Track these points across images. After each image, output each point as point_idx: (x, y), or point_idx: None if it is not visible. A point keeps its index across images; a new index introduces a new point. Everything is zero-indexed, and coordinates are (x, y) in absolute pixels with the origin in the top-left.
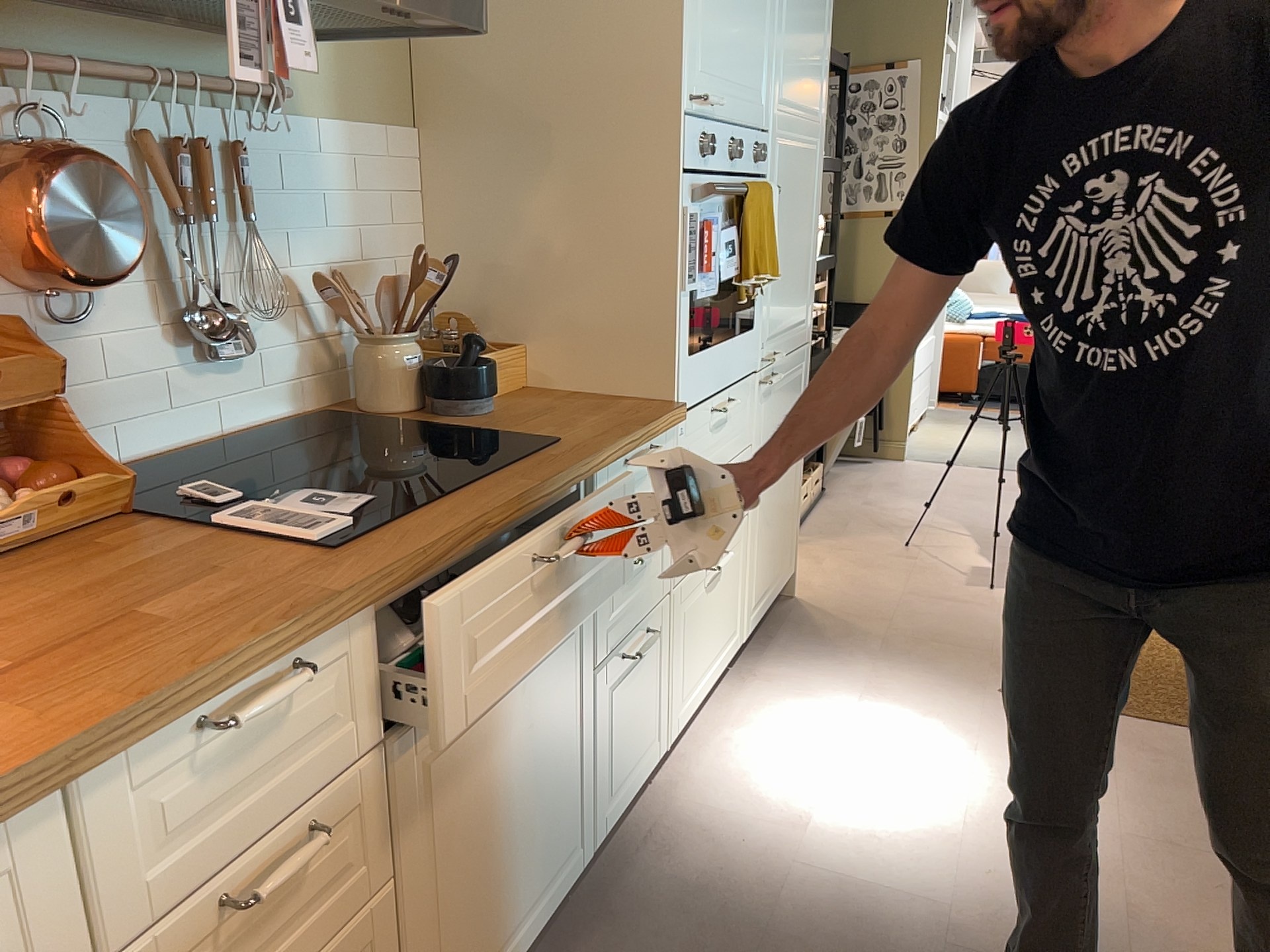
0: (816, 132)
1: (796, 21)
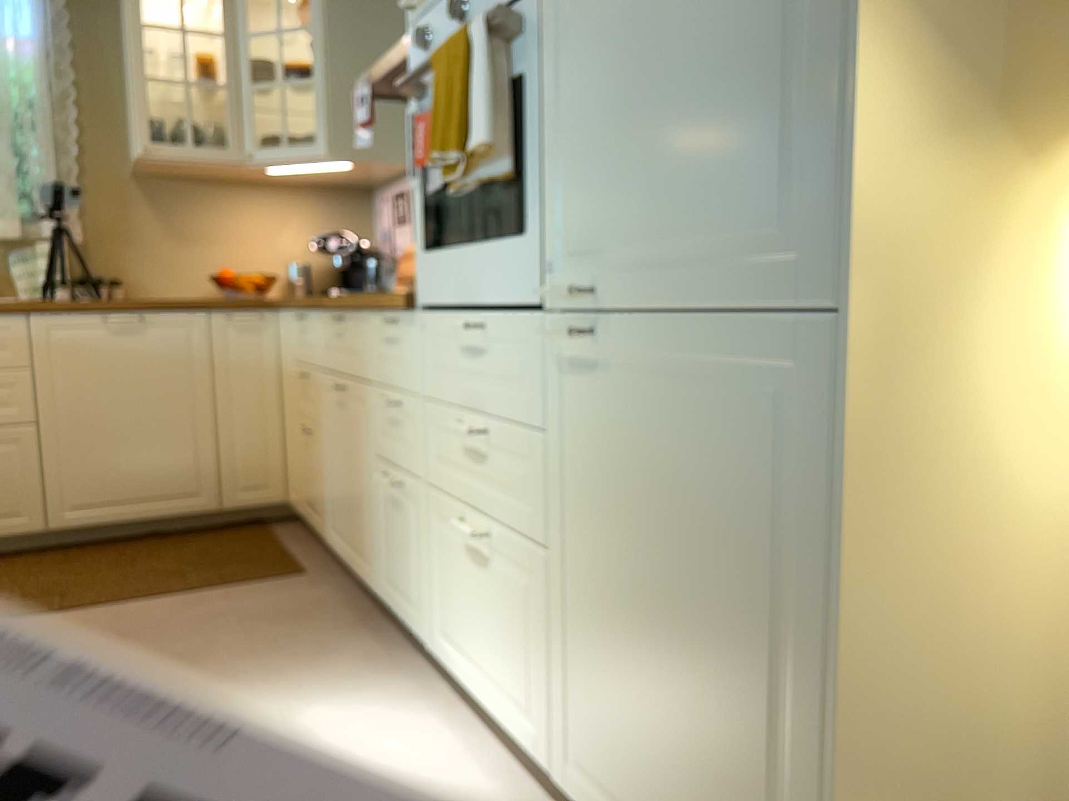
0: None
1: None
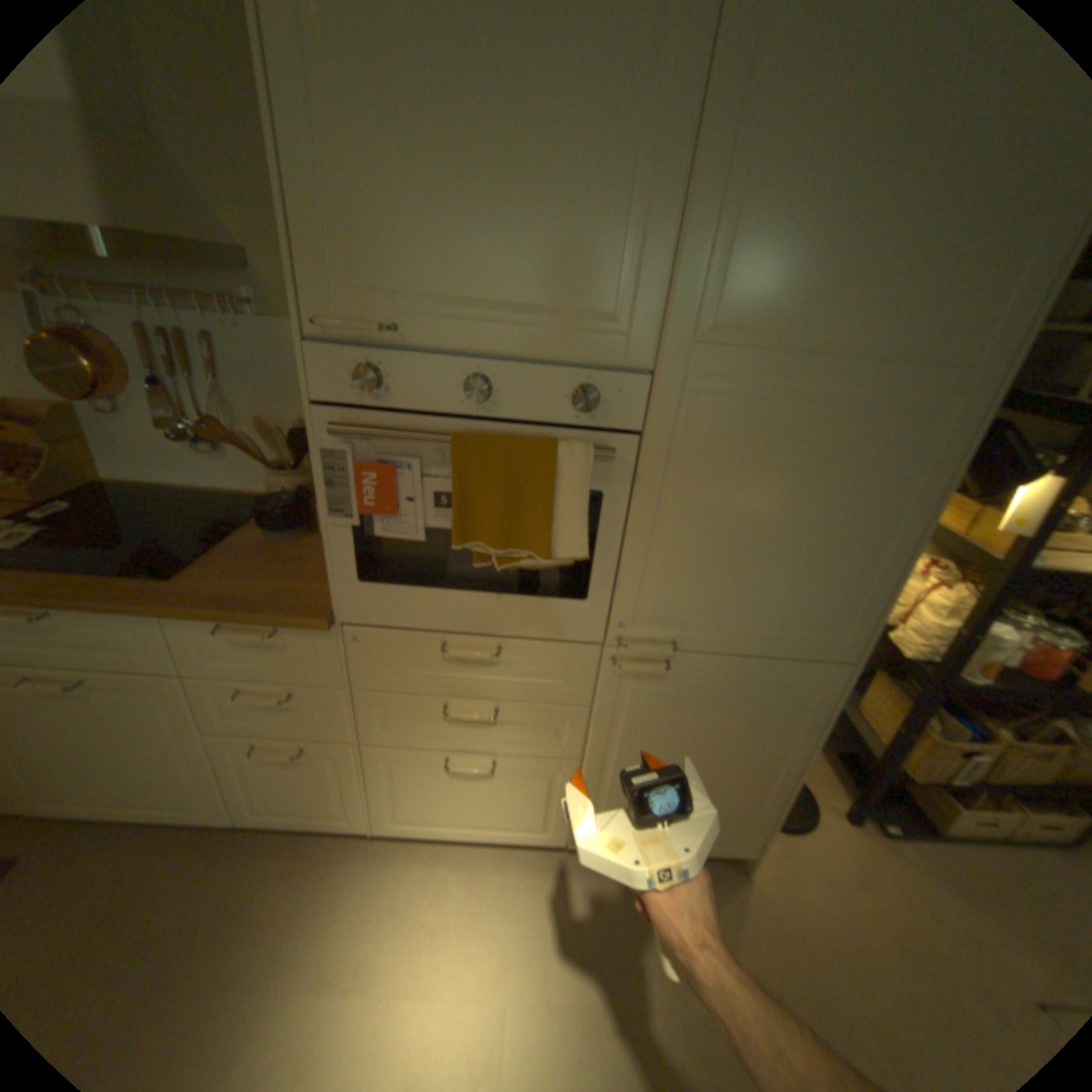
0: (938, 378)
1: (812, 175)
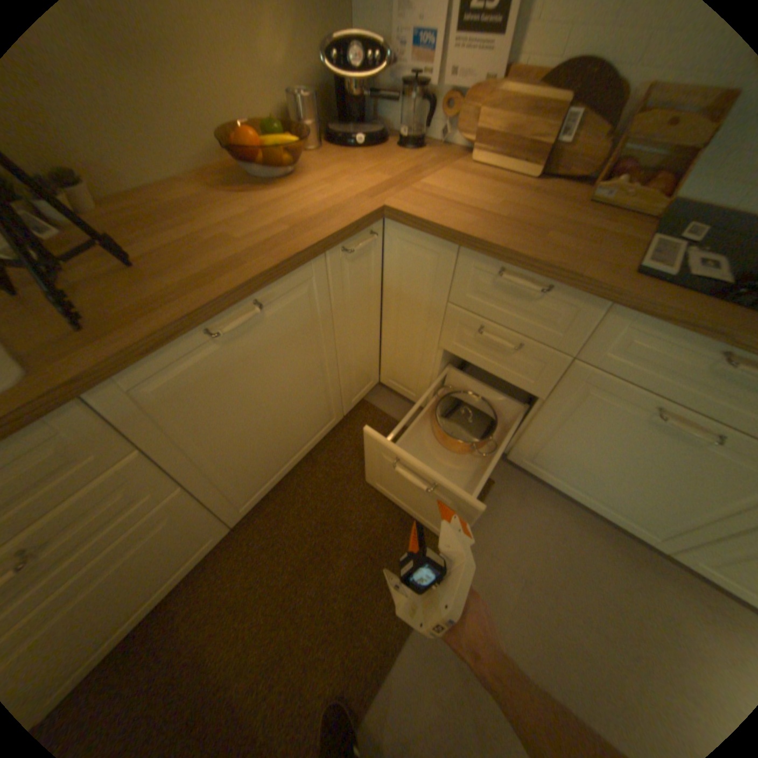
0: None
1: None
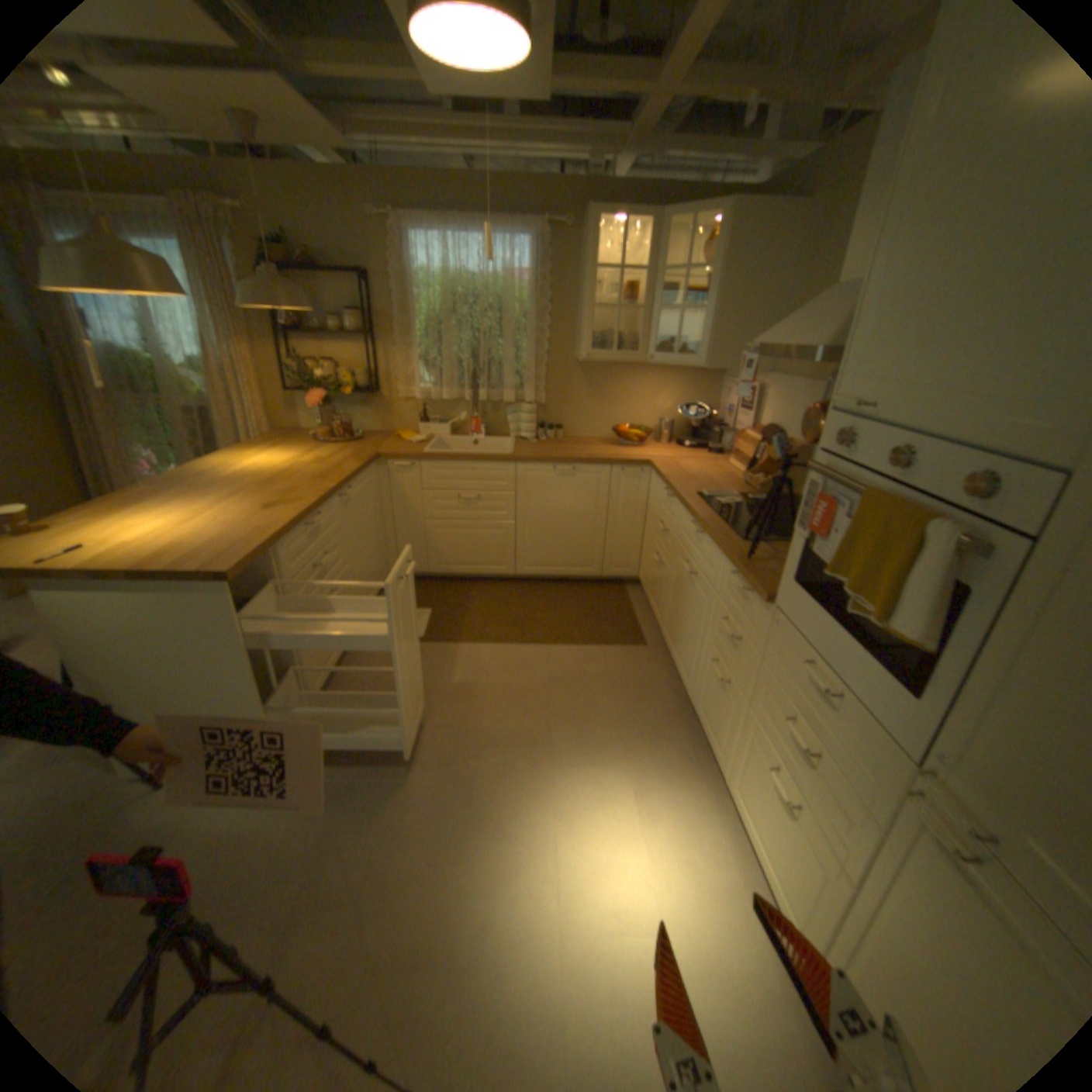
0: None
1: None
